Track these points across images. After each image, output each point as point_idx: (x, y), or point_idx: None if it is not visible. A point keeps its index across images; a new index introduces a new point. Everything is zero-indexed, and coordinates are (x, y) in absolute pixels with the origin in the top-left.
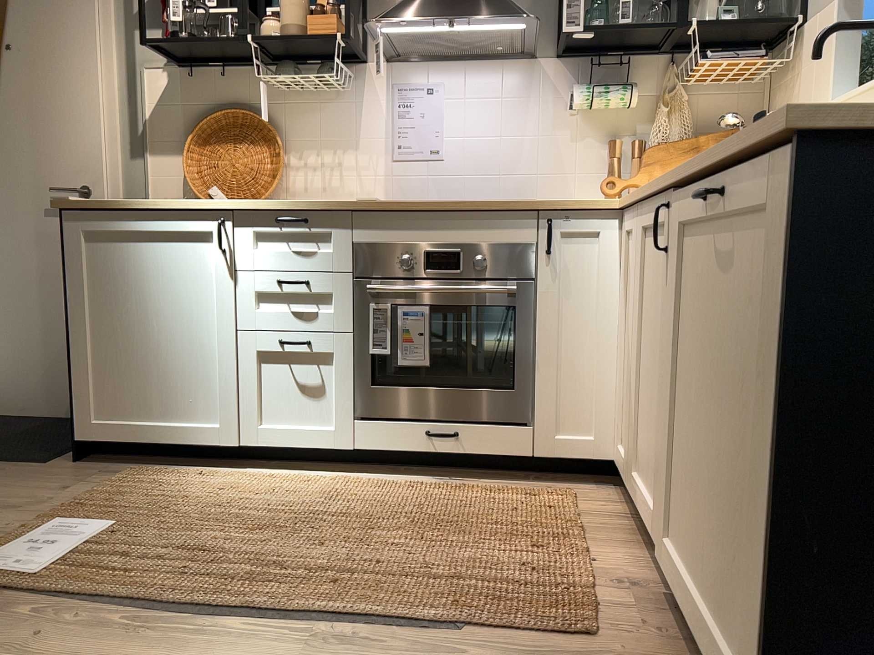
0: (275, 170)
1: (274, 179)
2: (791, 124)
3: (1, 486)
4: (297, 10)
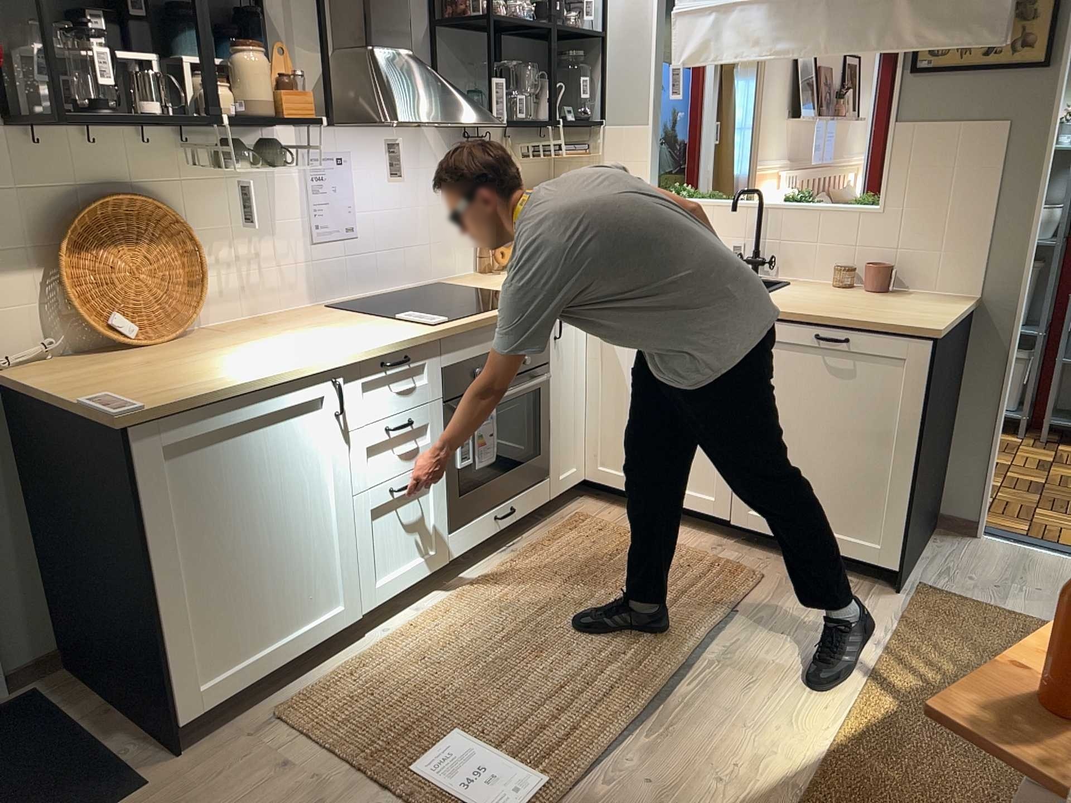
0: (195, 277)
1: (194, 288)
2: (921, 328)
3: None
4: (271, 82)
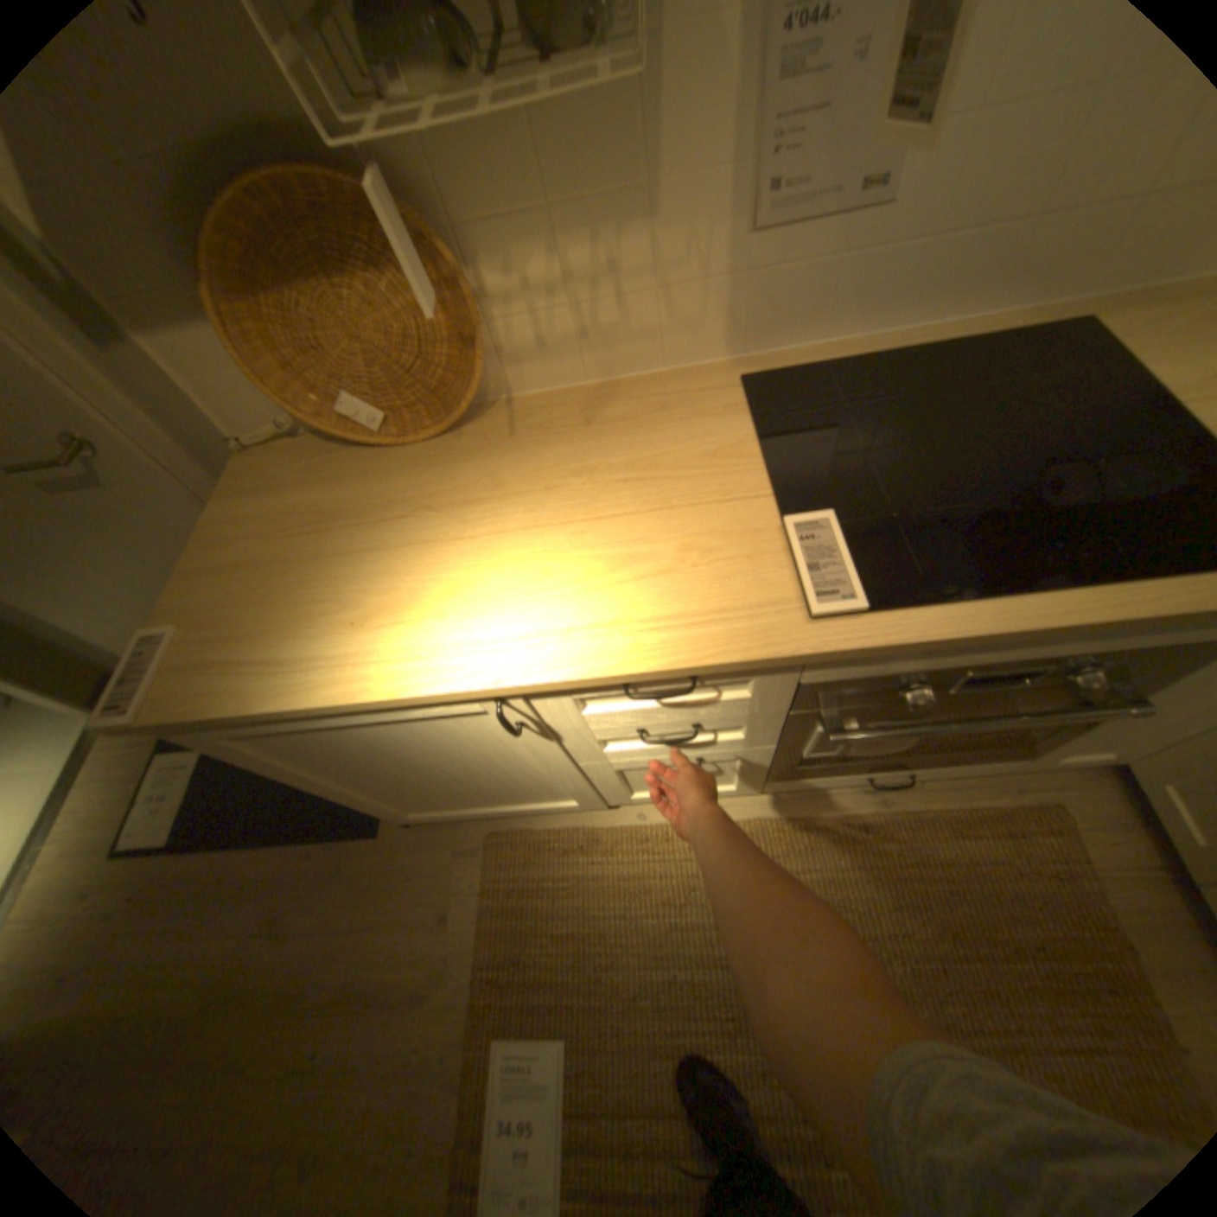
0: (466, 323)
1: (469, 343)
2: None
3: (362, 919)
4: None
